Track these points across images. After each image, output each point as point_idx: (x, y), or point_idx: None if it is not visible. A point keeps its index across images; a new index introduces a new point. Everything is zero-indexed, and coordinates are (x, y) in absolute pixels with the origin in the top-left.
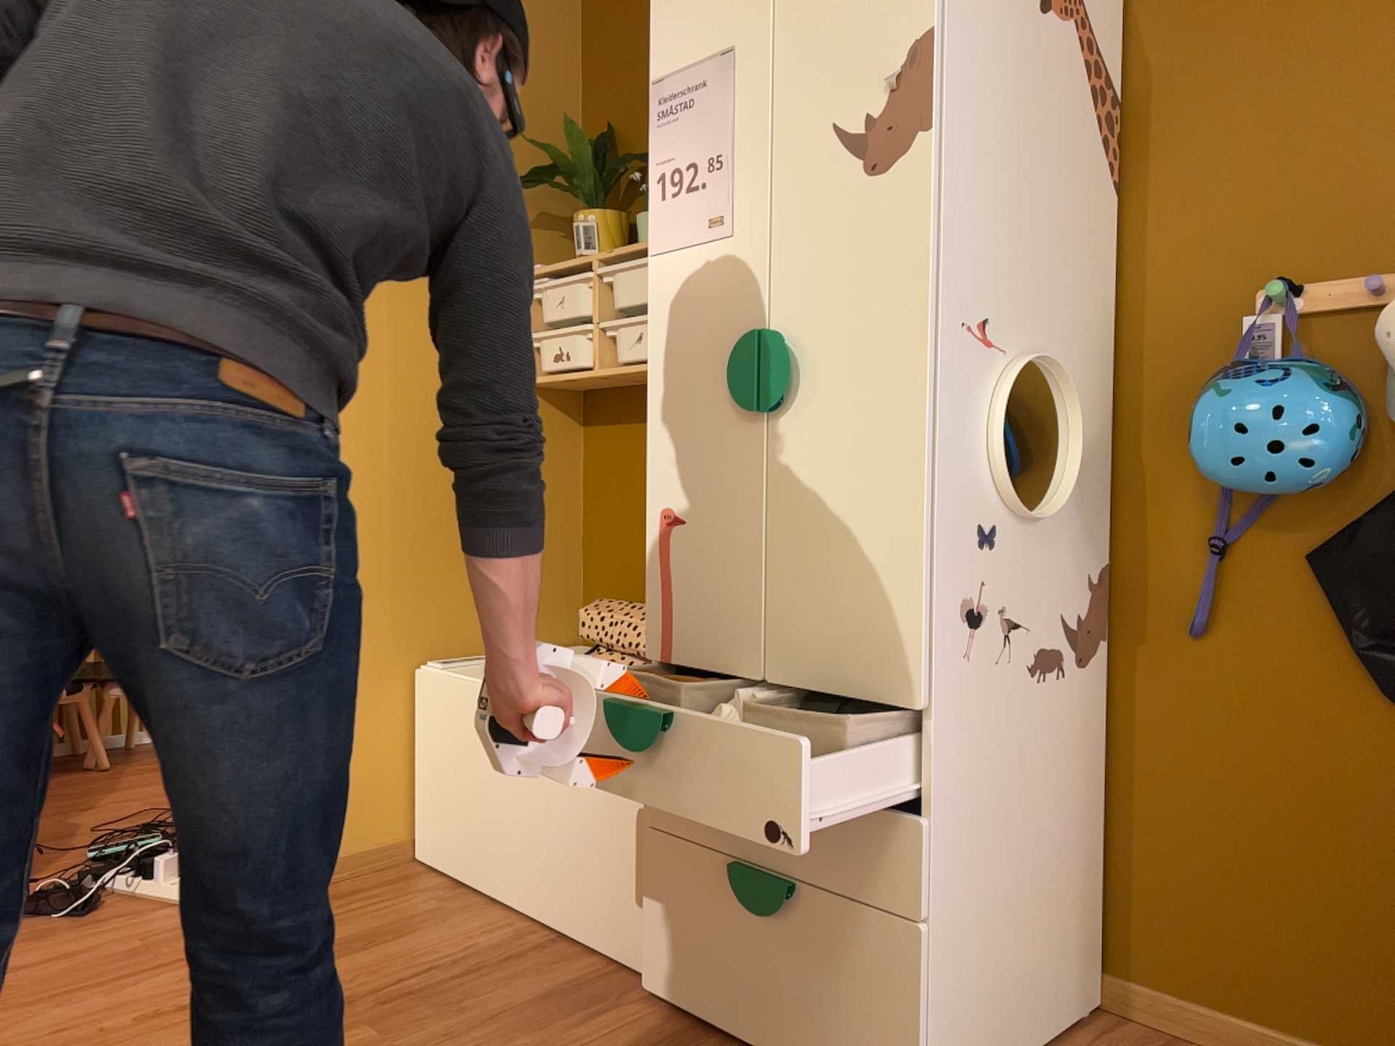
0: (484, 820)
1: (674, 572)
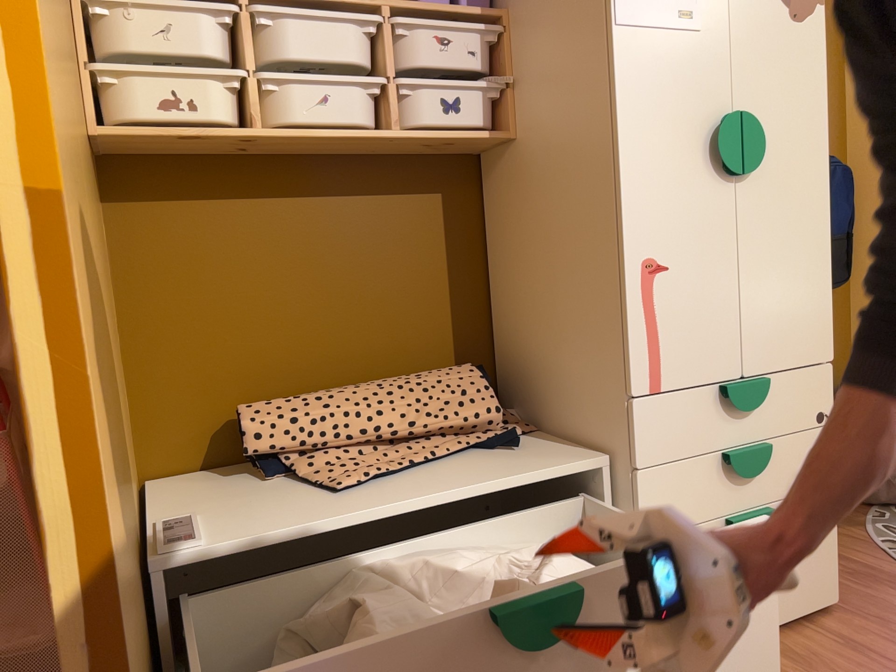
0: None
1: (662, 313)
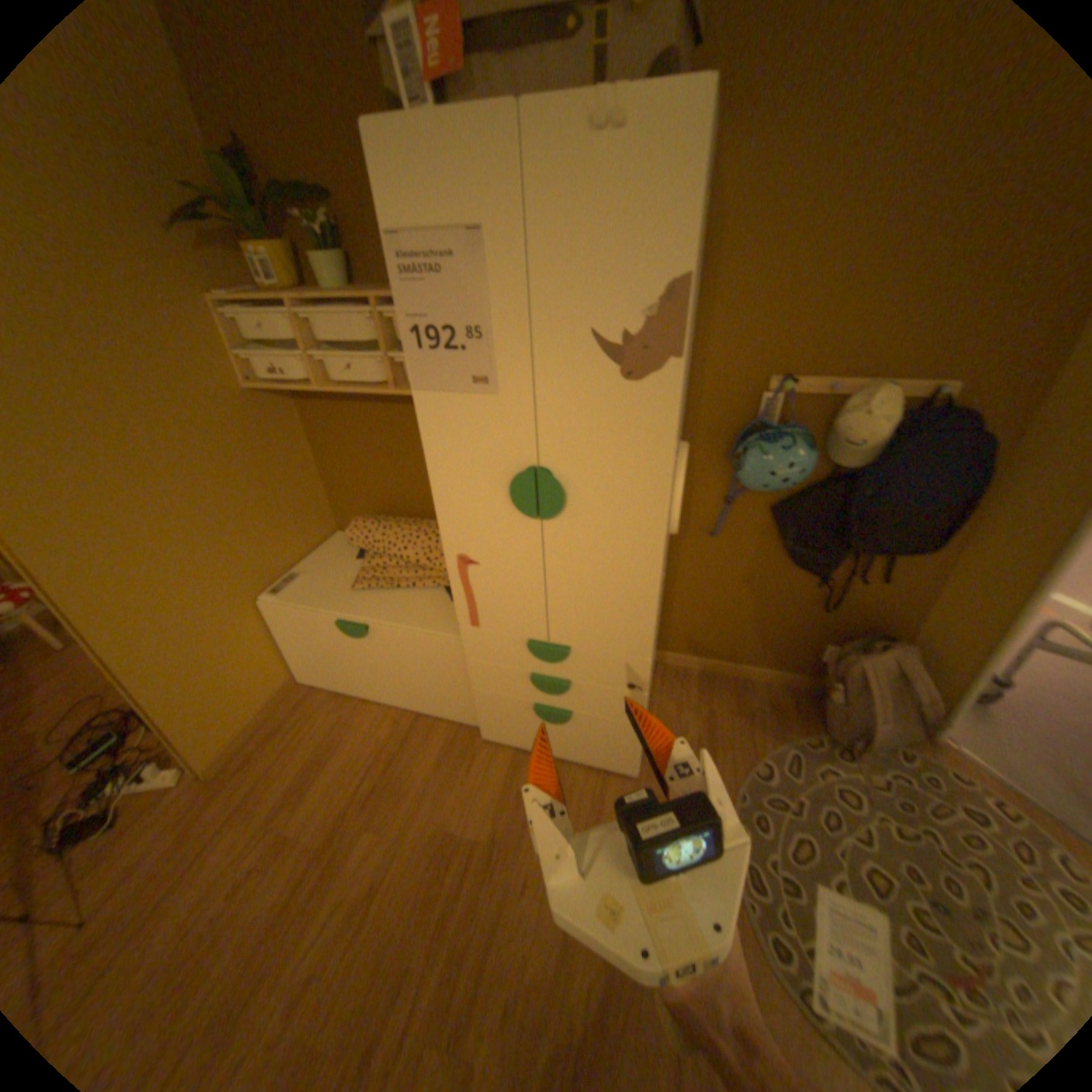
0: (347, 671)
1: (475, 589)
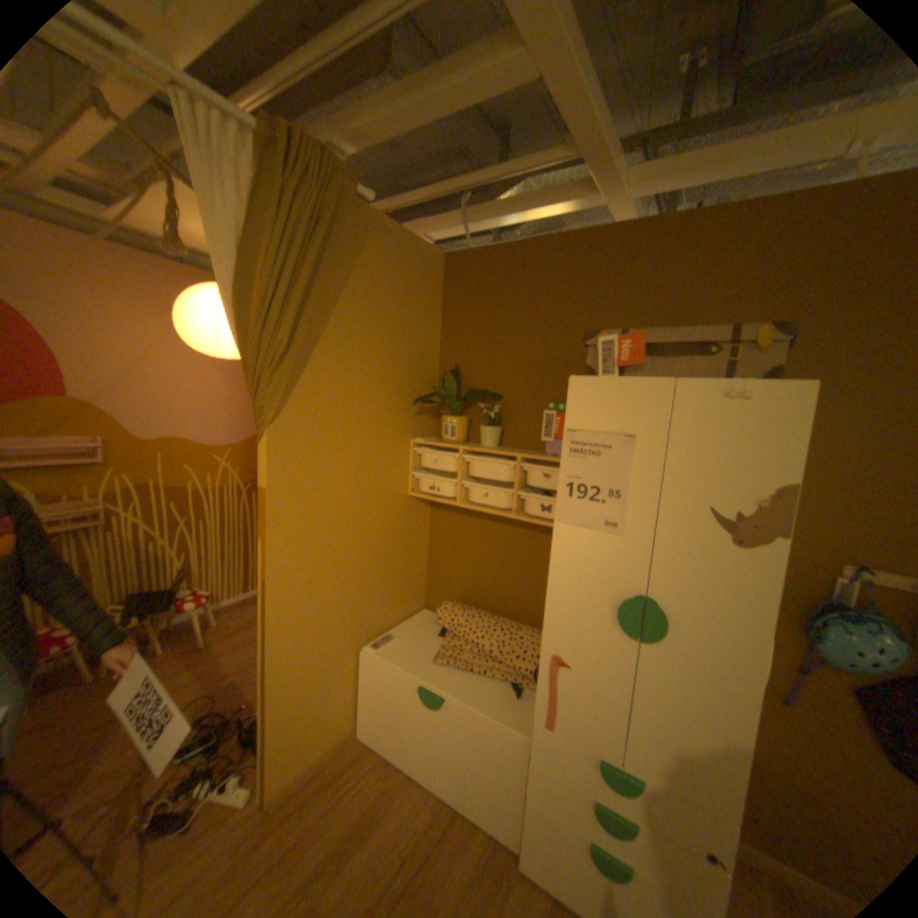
0: (406, 740)
1: (561, 690)
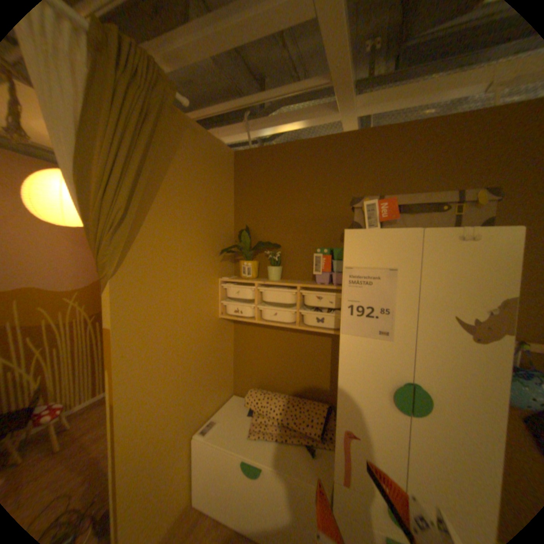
0: (232, 503)
1: (354, 456)
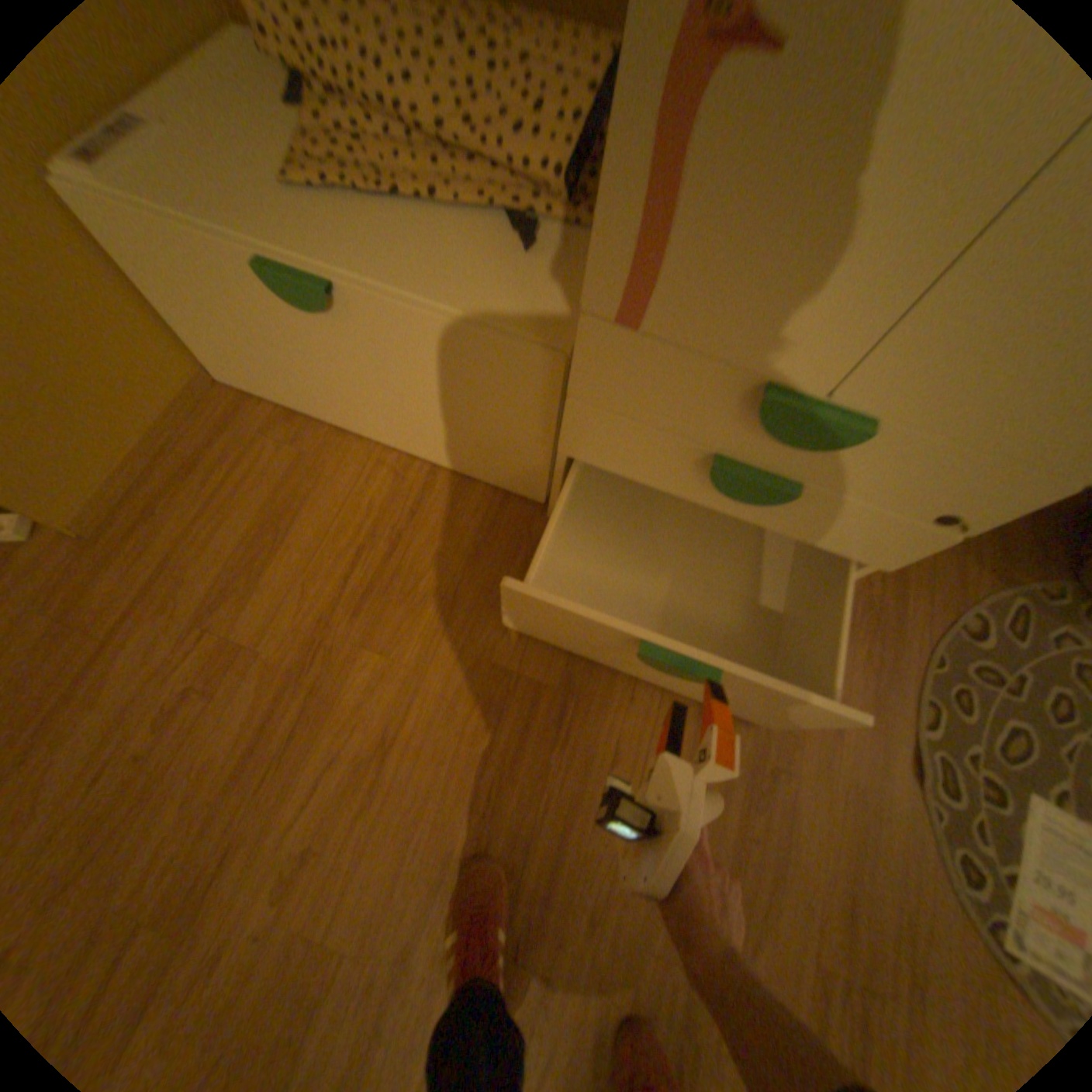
0: (299, 376)
1: (697, 183)
